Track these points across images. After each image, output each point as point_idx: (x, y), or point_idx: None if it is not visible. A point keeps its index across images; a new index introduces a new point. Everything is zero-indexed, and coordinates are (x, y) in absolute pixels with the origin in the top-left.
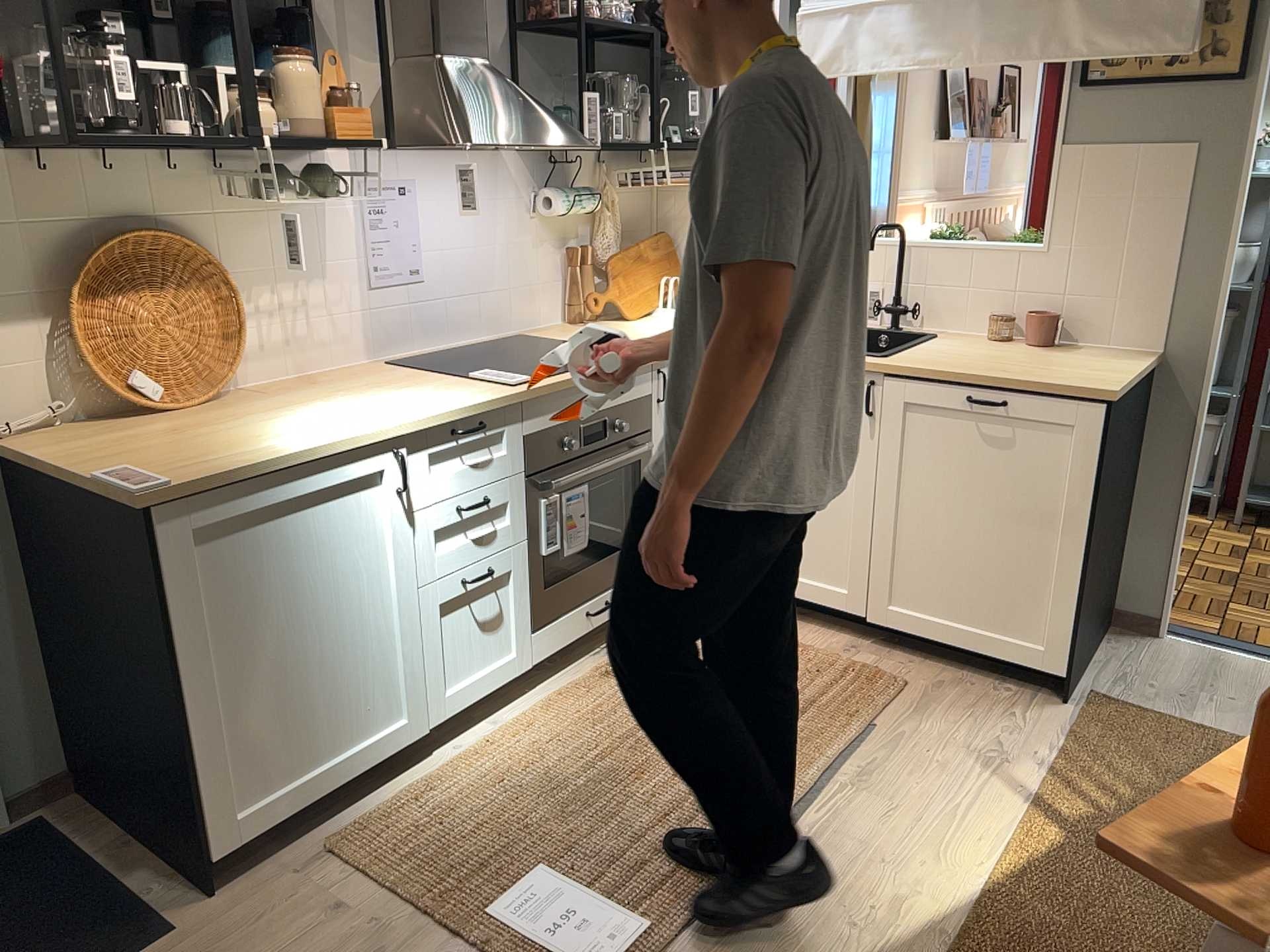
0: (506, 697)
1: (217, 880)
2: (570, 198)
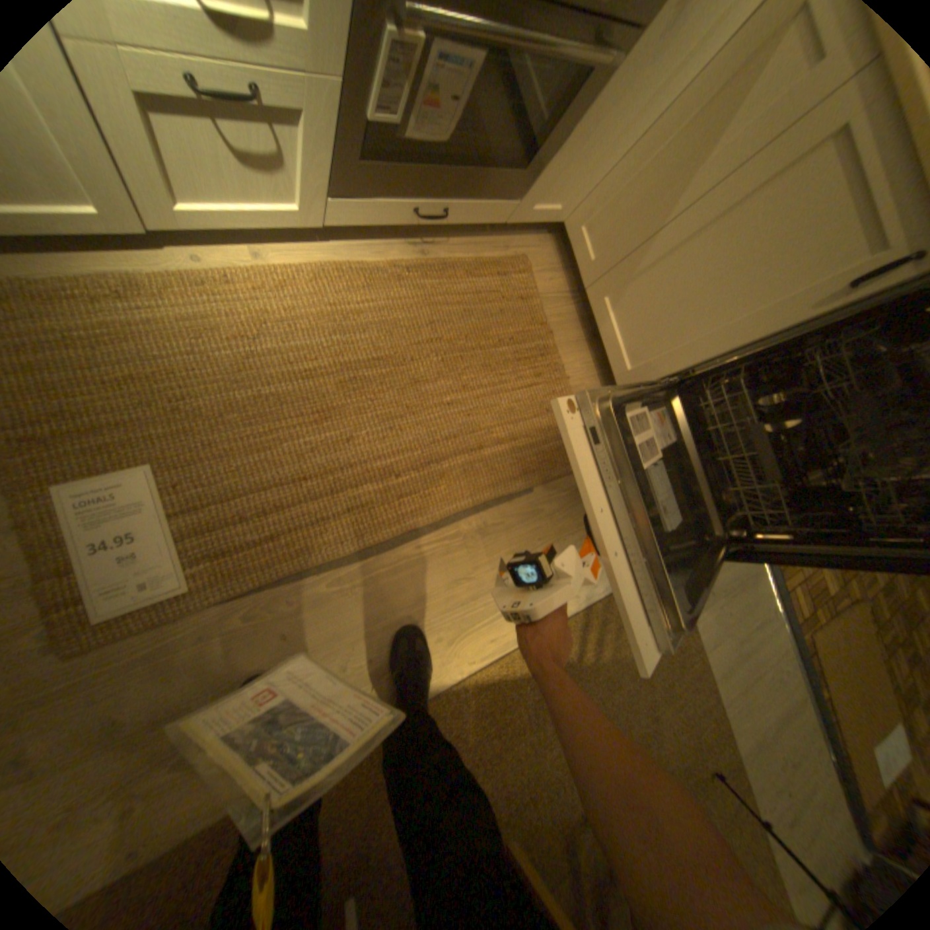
0: (292, 230)
1: None
2: None
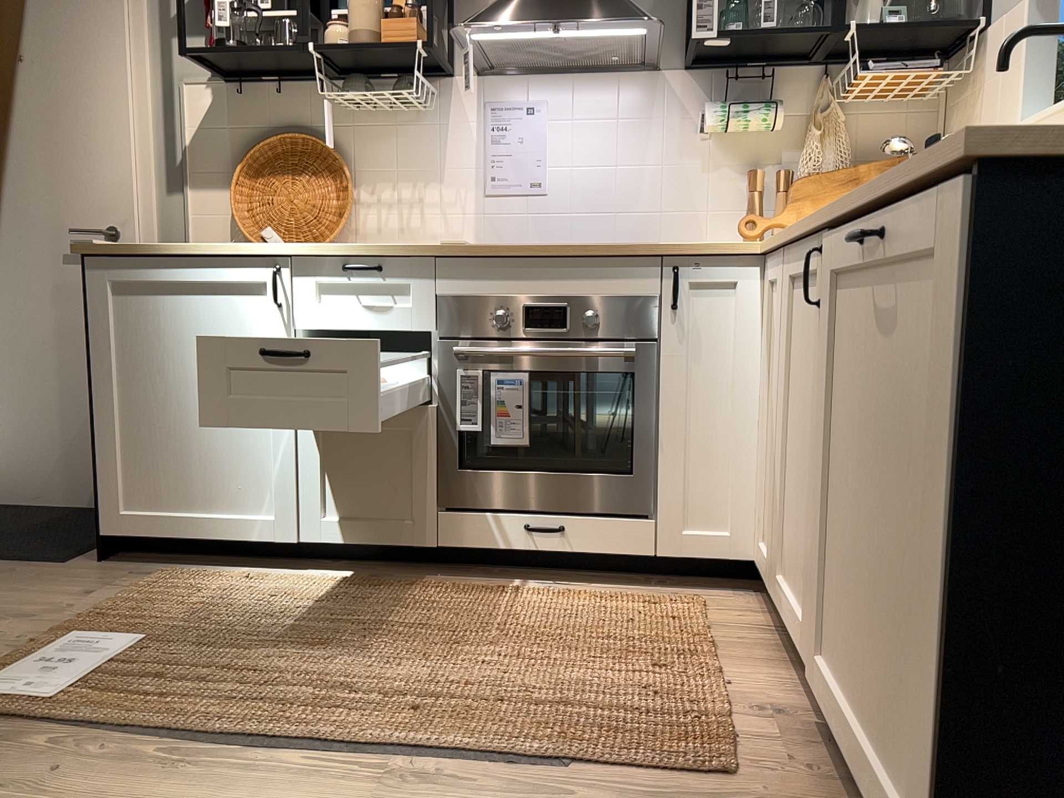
0: (420, 572)
1: (119, 559)
2: (724, 109)
